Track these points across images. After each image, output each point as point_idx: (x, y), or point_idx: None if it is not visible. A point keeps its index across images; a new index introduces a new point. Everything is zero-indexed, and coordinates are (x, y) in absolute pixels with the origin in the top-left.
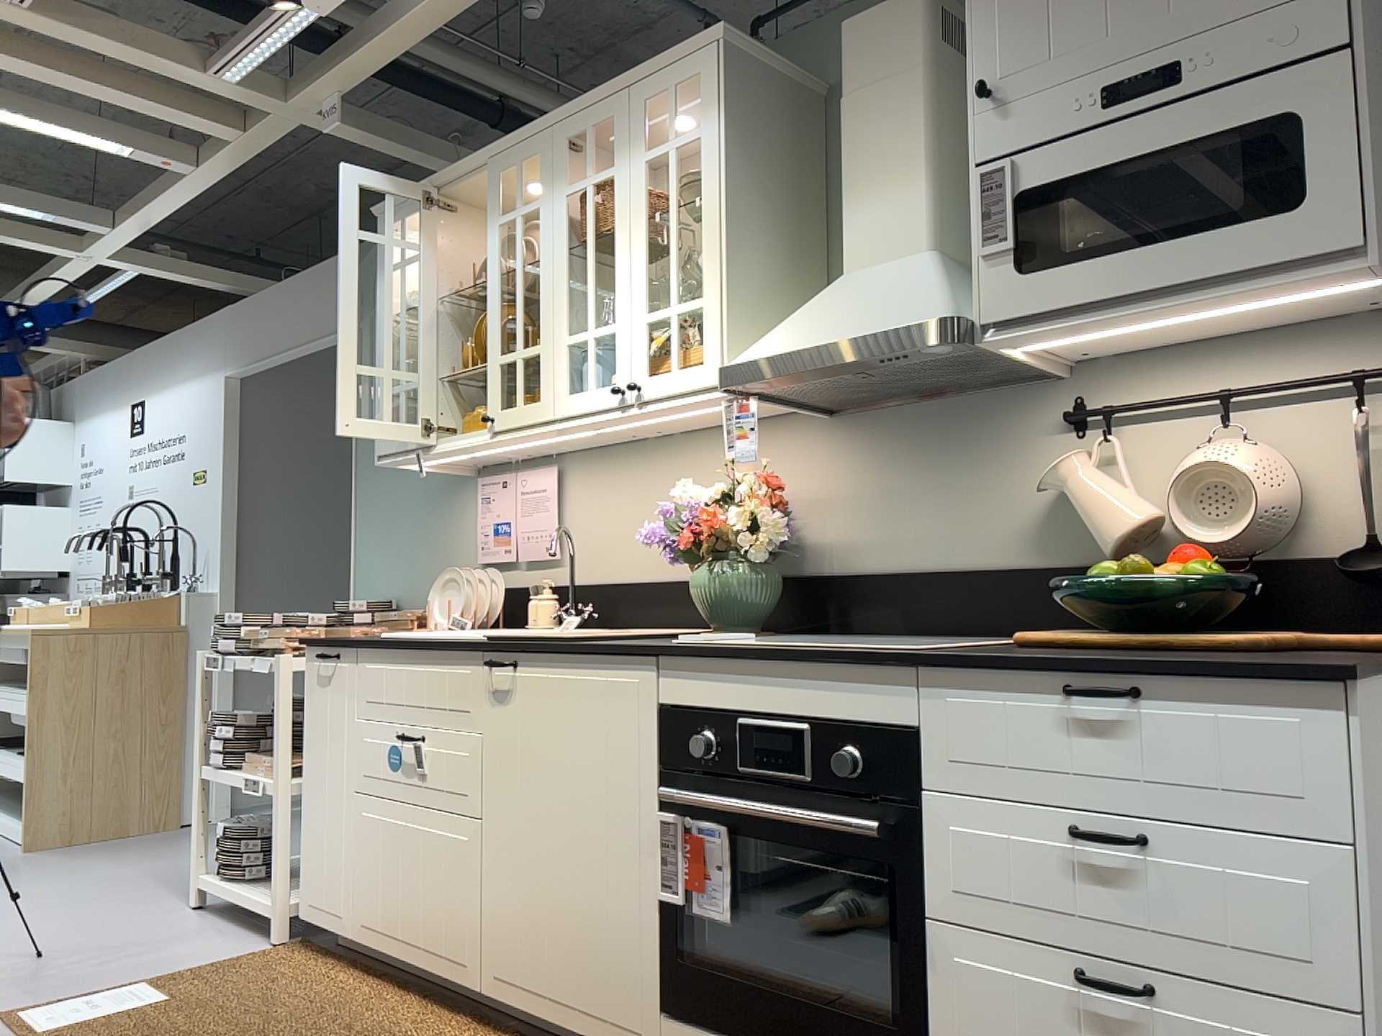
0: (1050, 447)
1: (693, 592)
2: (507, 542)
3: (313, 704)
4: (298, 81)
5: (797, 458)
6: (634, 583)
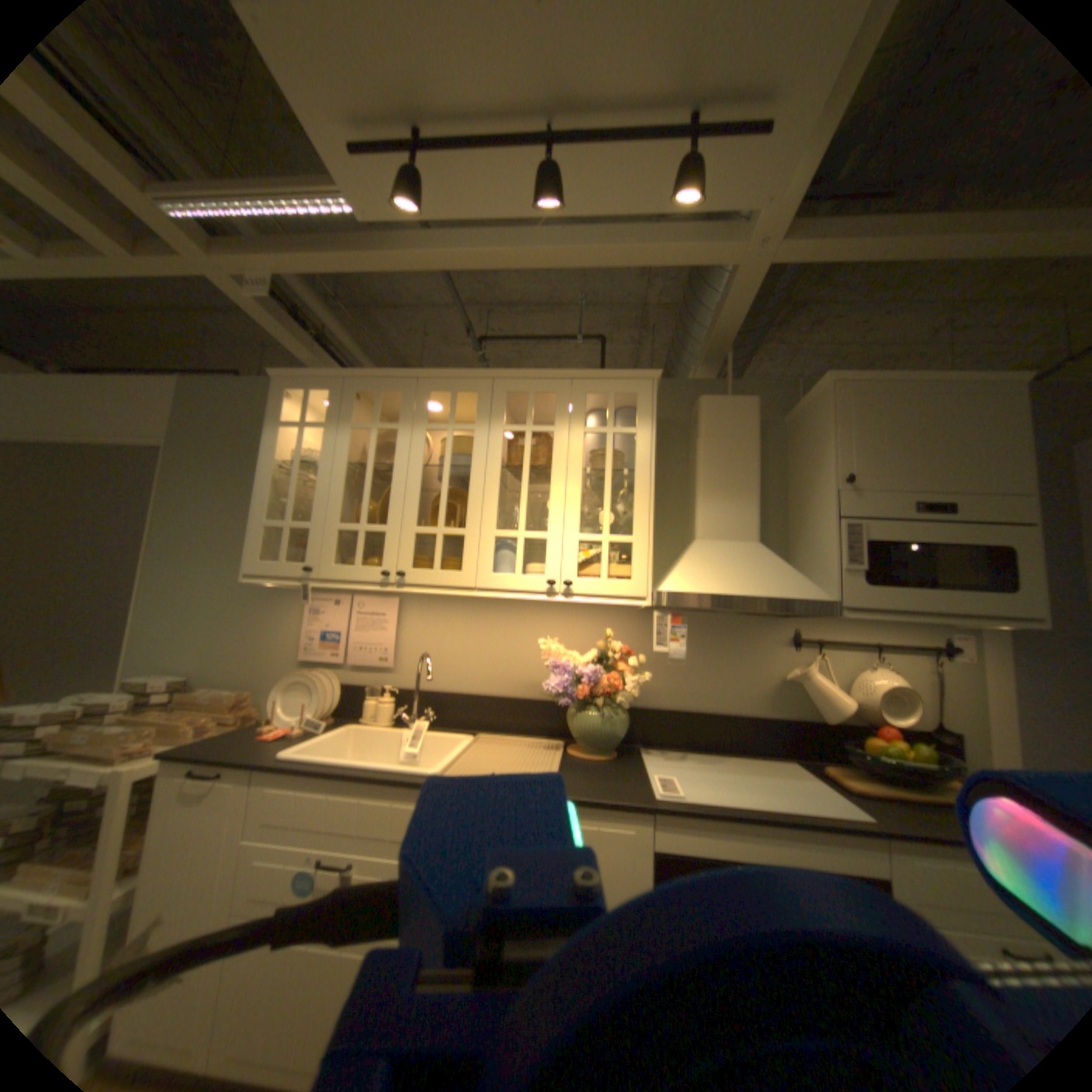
0: (782, 654)
1: (575, 725)
2: (337, 648)
3: (166, 822)
4: (225, 239)
5: (614, 630)
6: (468, 694)
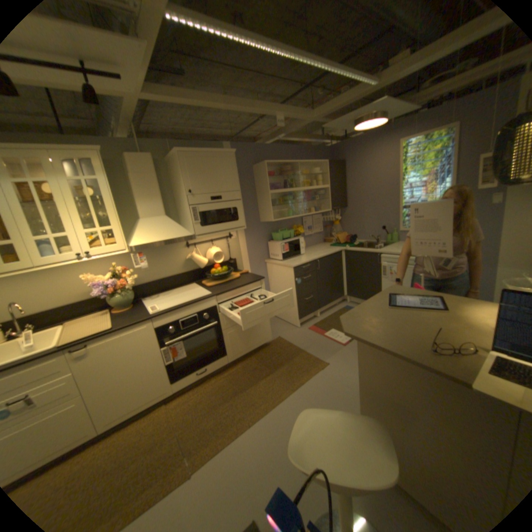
0: (183, 251)
1: (112, 303)
2: None
3: None
4: None
5: (116, 261)
6: (48, 310)
